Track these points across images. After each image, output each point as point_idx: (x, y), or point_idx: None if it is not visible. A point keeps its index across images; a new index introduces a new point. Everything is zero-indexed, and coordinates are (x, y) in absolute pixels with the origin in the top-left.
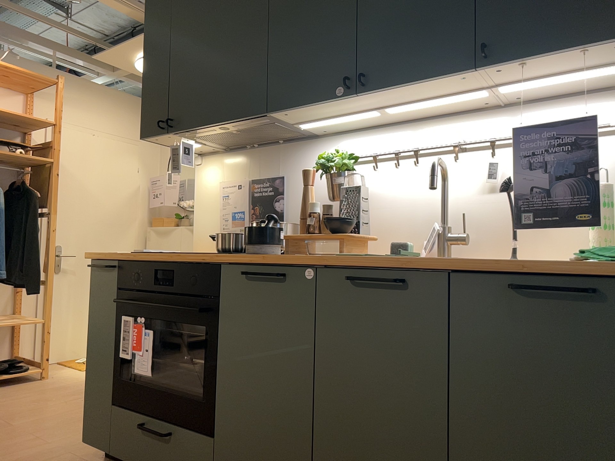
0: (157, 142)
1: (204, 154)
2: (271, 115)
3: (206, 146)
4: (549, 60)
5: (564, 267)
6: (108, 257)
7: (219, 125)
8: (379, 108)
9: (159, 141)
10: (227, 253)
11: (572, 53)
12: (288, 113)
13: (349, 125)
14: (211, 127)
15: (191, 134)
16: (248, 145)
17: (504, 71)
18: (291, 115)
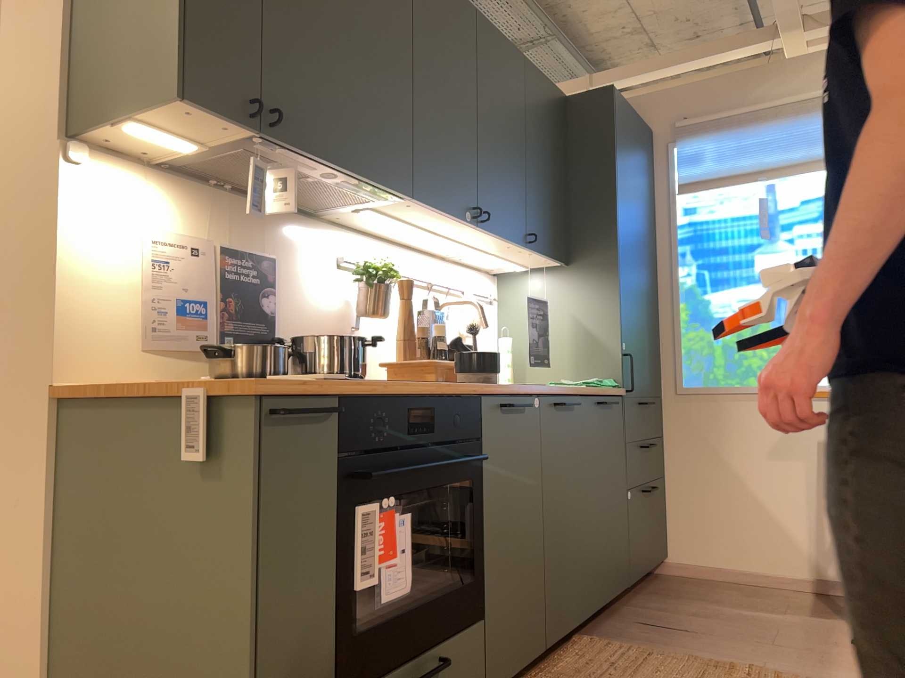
0: (164, 112)
1: (87, 143)
2: (394, 197)
3: (173, 151)
4: (537, 256)
5: (603, 391)
6: (321, 389)
7: (344, 172)
8: (438, 233)
9: (181, 115)
10: (462, 383)
11: (546, 258)
12: (414, 205)
13: (365, 223)
14: (331, 167)
15: (274, 151)
16: (217, 181)
17: (520, 251)
18: (402, 205)
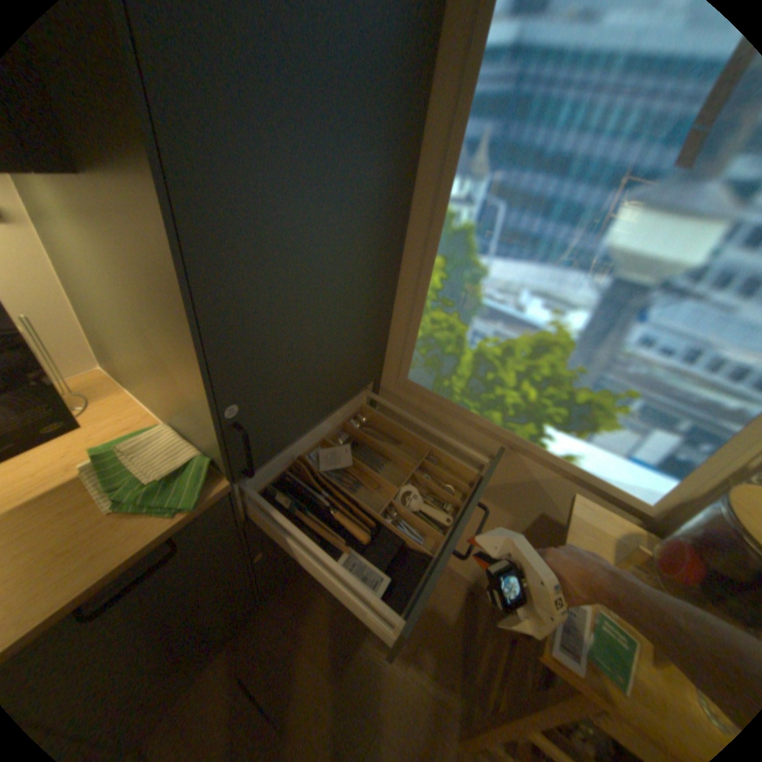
0: None
1: None
2: None
3: None
4: None
5: (126, 549)
6: None
7: None
8: None
9: None
10: None
11: None
12: None
13: None
14: None
15: None
16: None
17: None
18: None
